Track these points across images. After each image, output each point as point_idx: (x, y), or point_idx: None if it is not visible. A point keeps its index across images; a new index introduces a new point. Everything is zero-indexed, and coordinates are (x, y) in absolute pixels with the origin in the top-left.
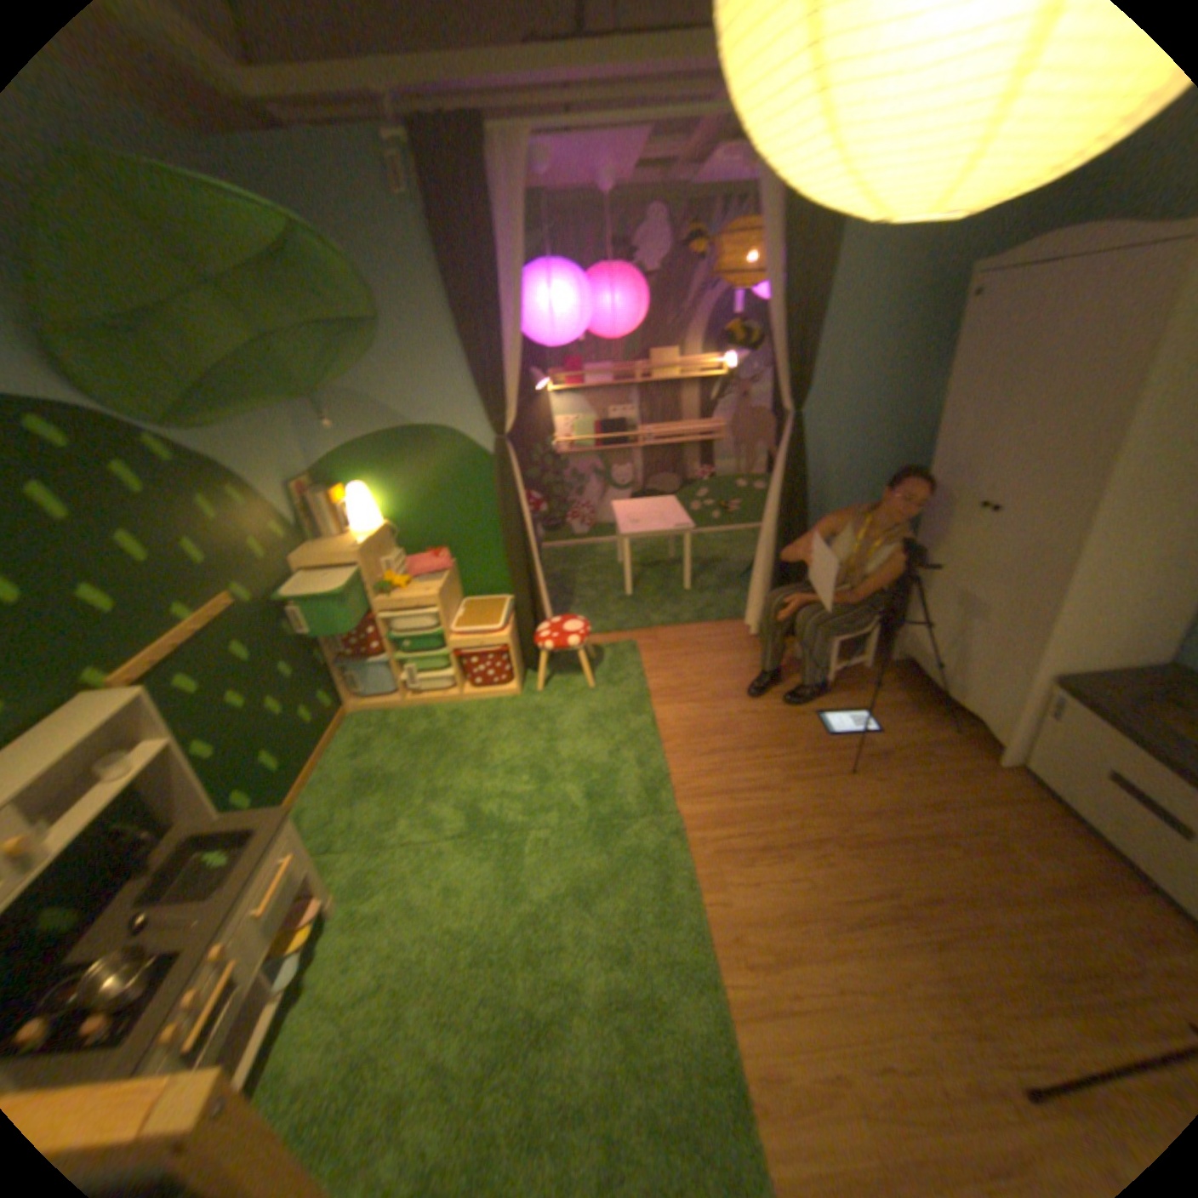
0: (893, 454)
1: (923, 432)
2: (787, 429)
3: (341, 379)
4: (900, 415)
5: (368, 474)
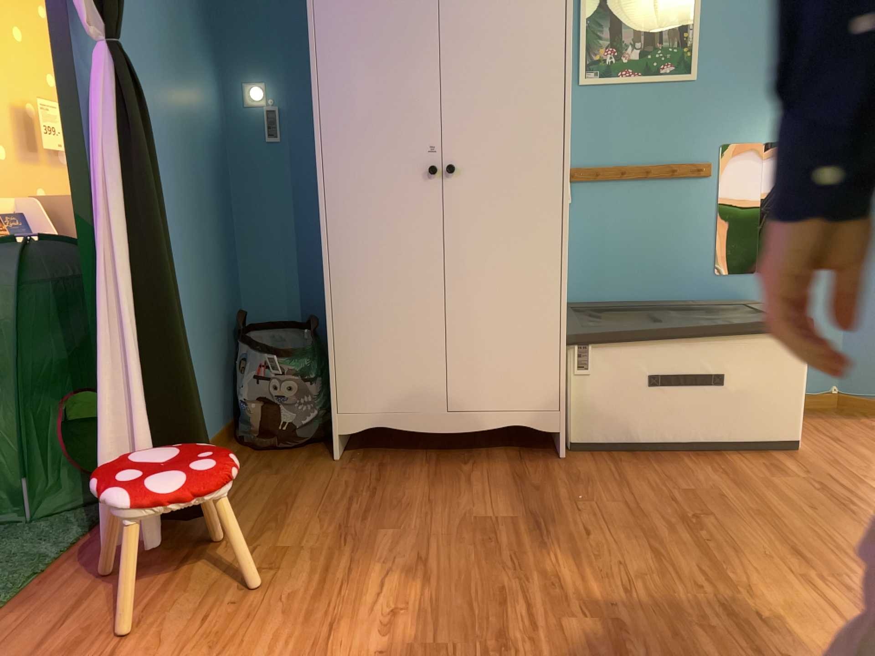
0: (188, 167)
1: (202, 140)
2: (105, 70)
3: None
4: (182, 106)
5: None
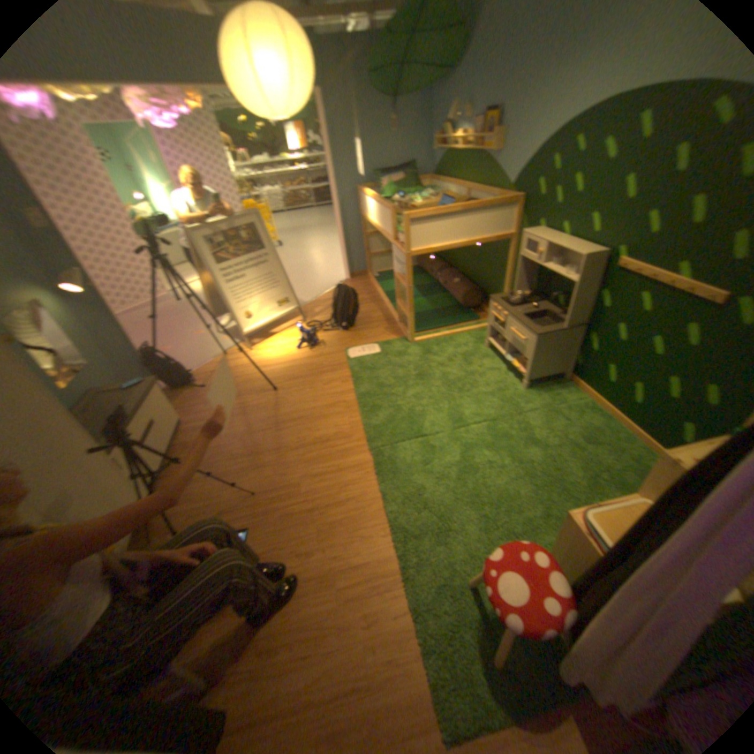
0: None
1: None
2: None
3: None
4: None
5: None
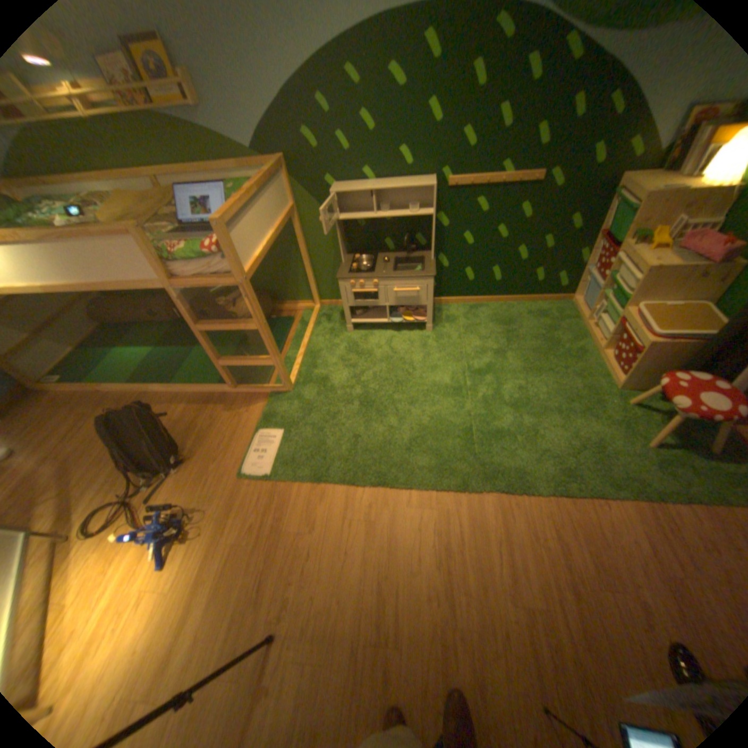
0: None
1: None
2: None
3: None
4: None
5: None
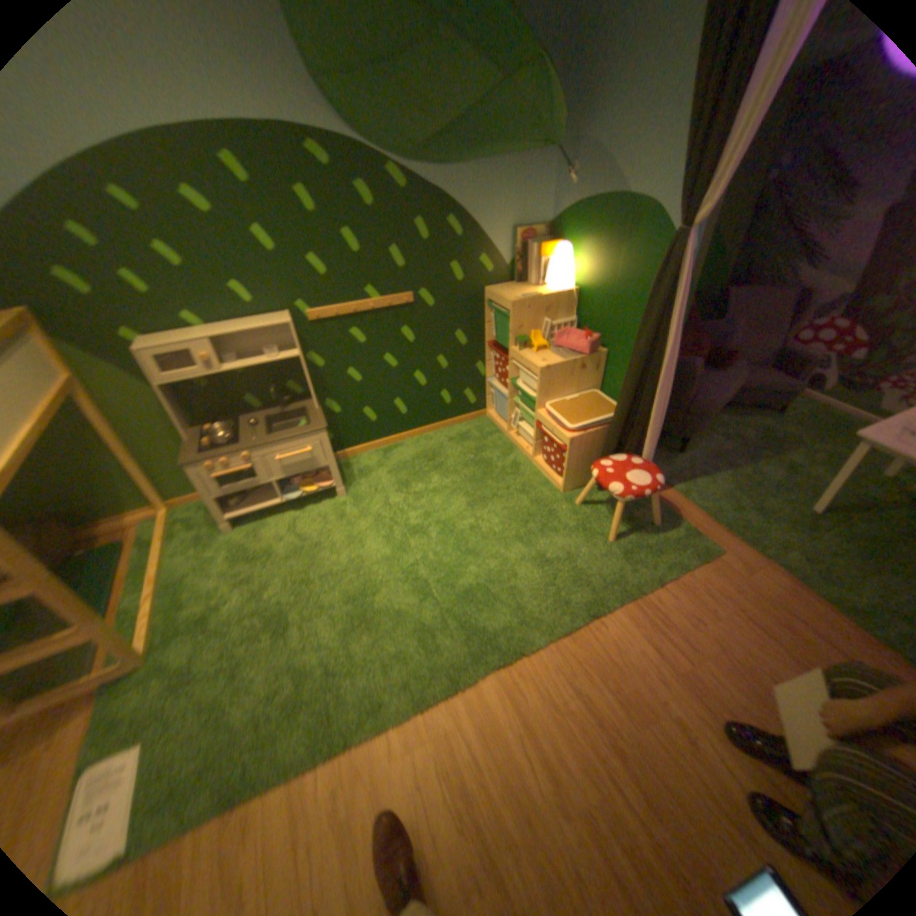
0: None
1: None
2: None
3: (596, 129)
4: None
5: (582, 238)
